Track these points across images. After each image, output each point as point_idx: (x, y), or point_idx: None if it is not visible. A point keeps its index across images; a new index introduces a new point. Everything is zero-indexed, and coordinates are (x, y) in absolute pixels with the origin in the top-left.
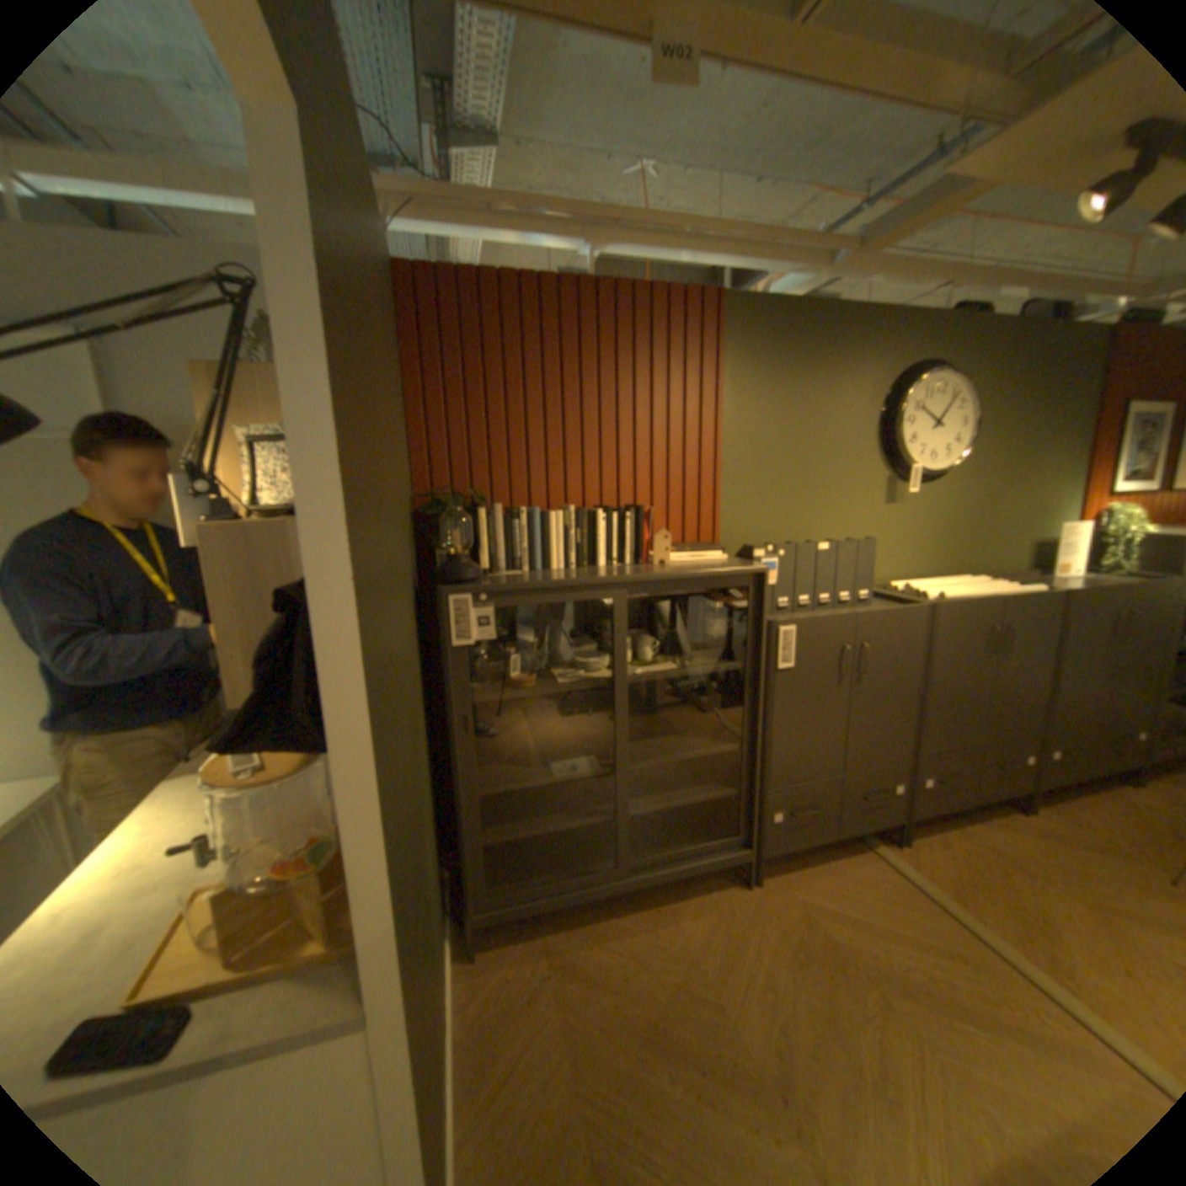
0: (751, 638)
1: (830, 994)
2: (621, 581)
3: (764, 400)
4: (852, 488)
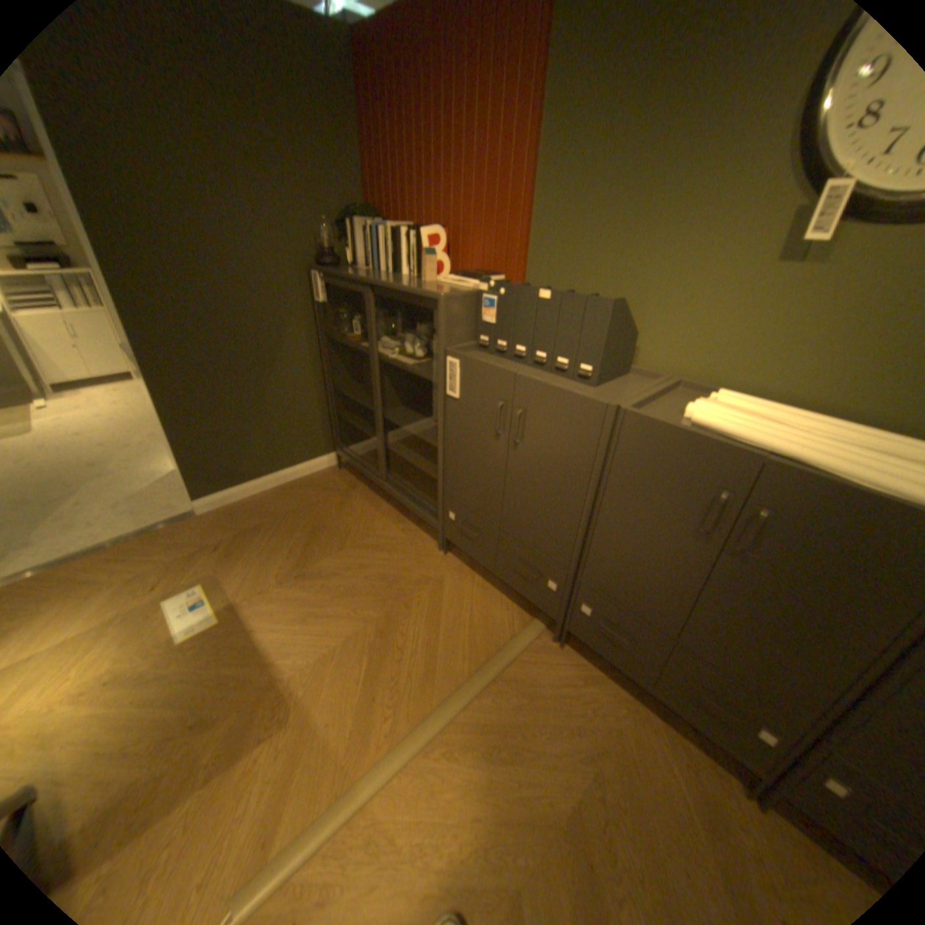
0: (439, 358)
1: (368, 592)
2: (362, 280)
3: (595, 85)
4: (712, 225)
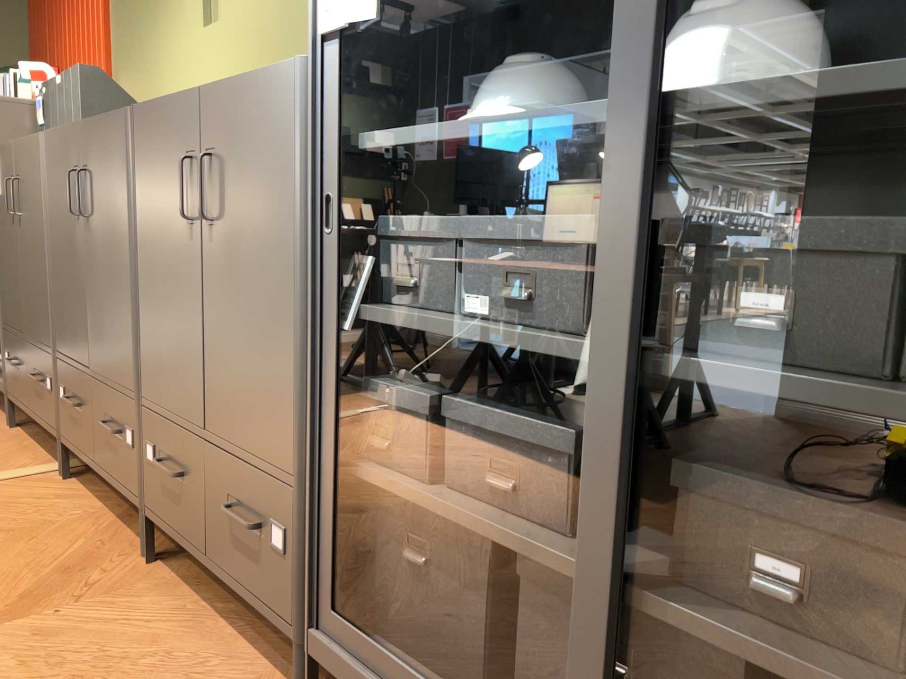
0: None
1: None
2: None
3: None
4: (178, 16)
